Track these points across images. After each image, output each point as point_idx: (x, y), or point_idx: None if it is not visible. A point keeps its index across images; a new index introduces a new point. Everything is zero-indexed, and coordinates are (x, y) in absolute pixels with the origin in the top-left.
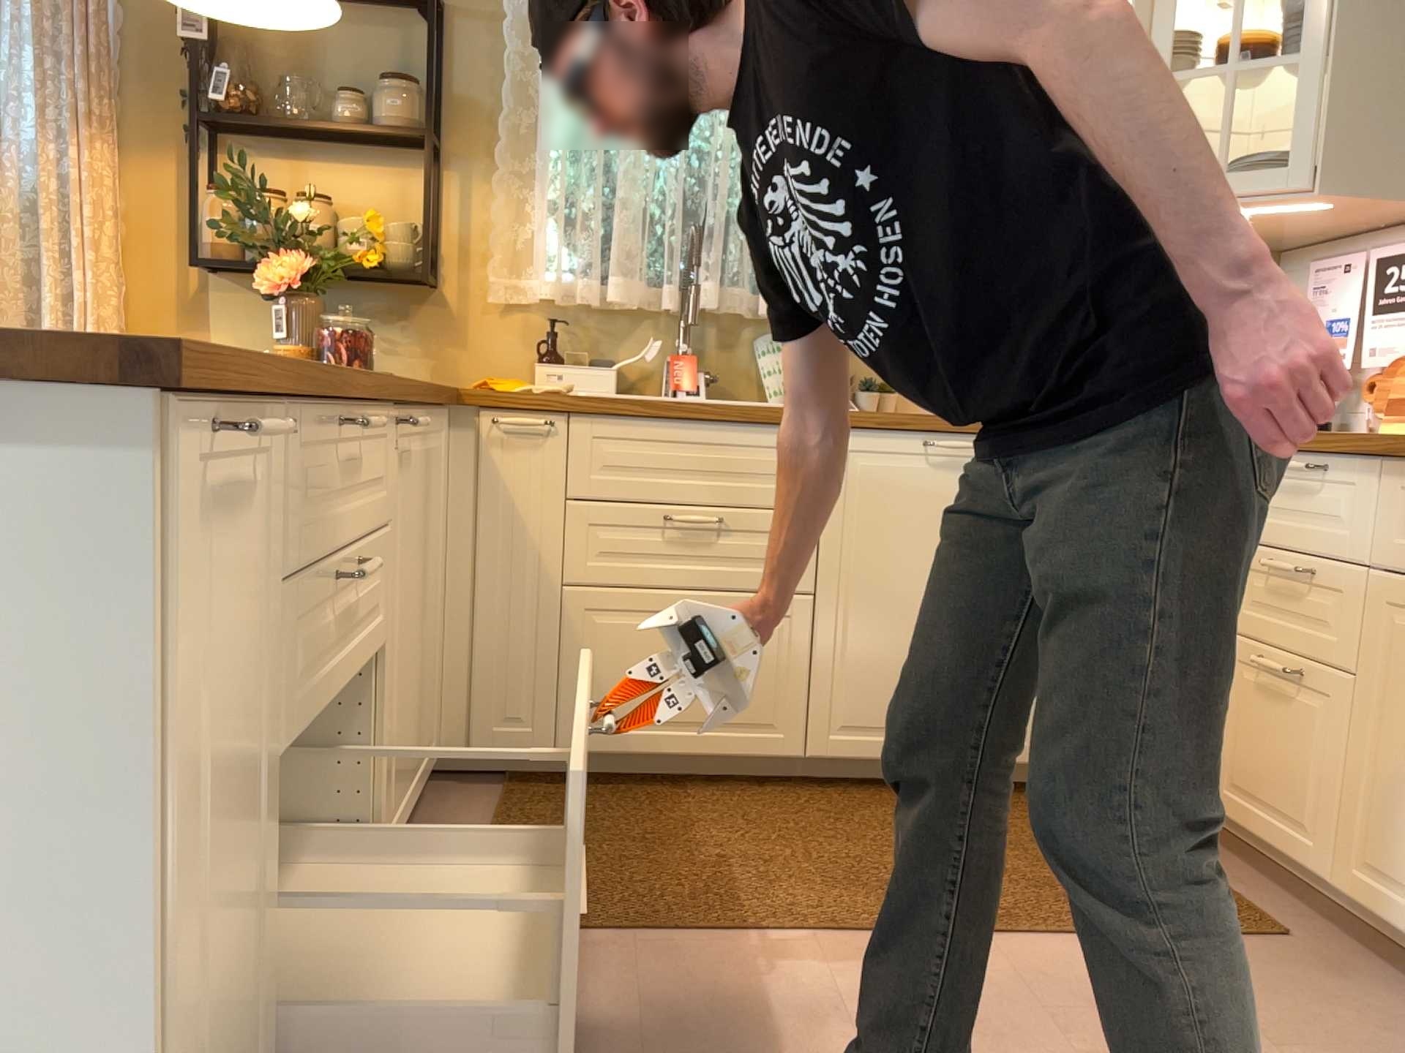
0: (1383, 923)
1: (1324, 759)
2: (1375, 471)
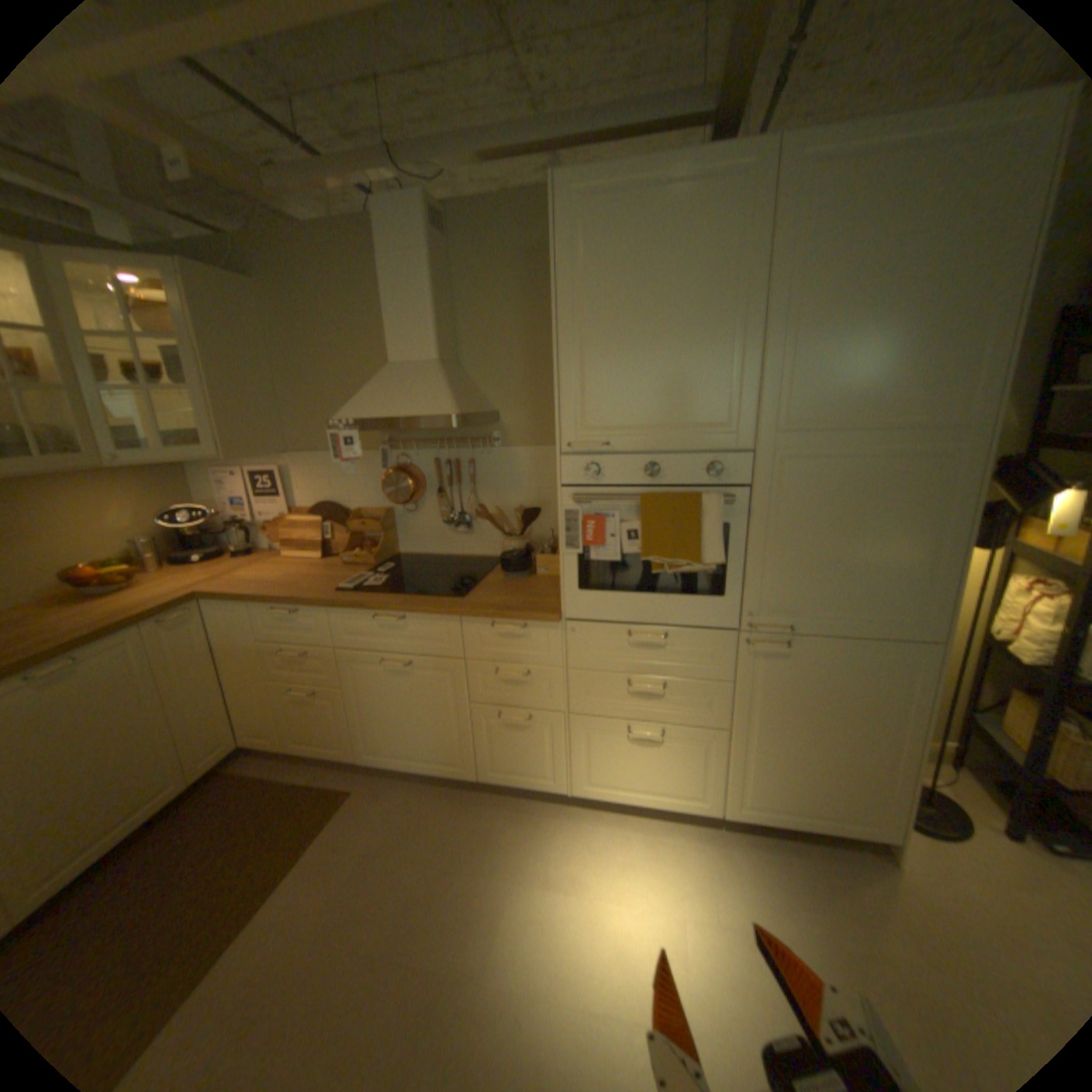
0: (379, 768)
1: (335, 721)
2: (322, 611)
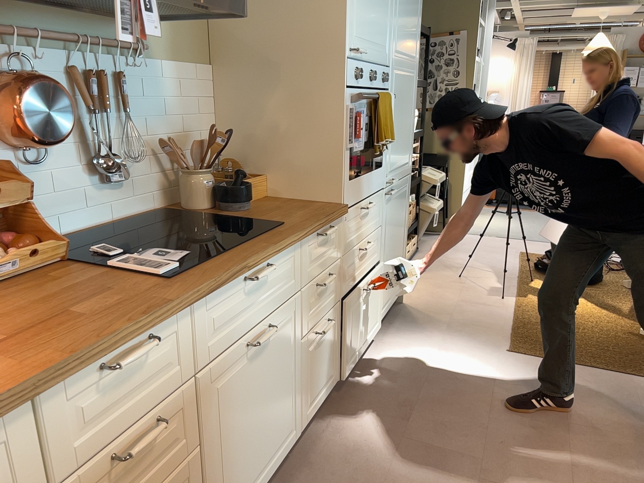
0: None
1: None
2: (184, 314)
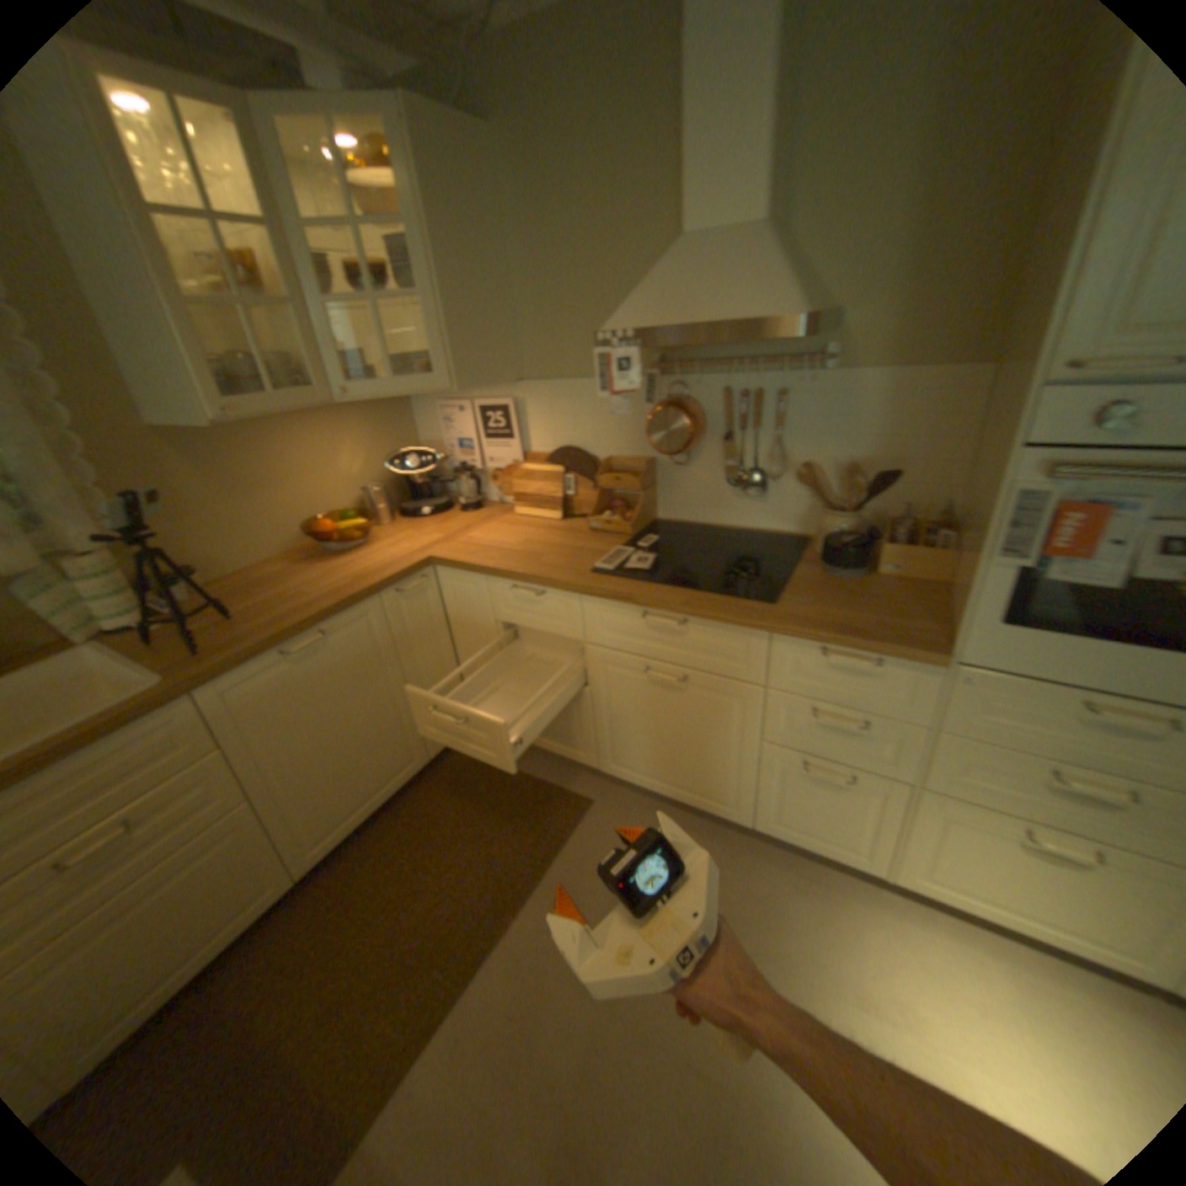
0: (629, 782)
1: (581, 722)
2: (577, 598)
